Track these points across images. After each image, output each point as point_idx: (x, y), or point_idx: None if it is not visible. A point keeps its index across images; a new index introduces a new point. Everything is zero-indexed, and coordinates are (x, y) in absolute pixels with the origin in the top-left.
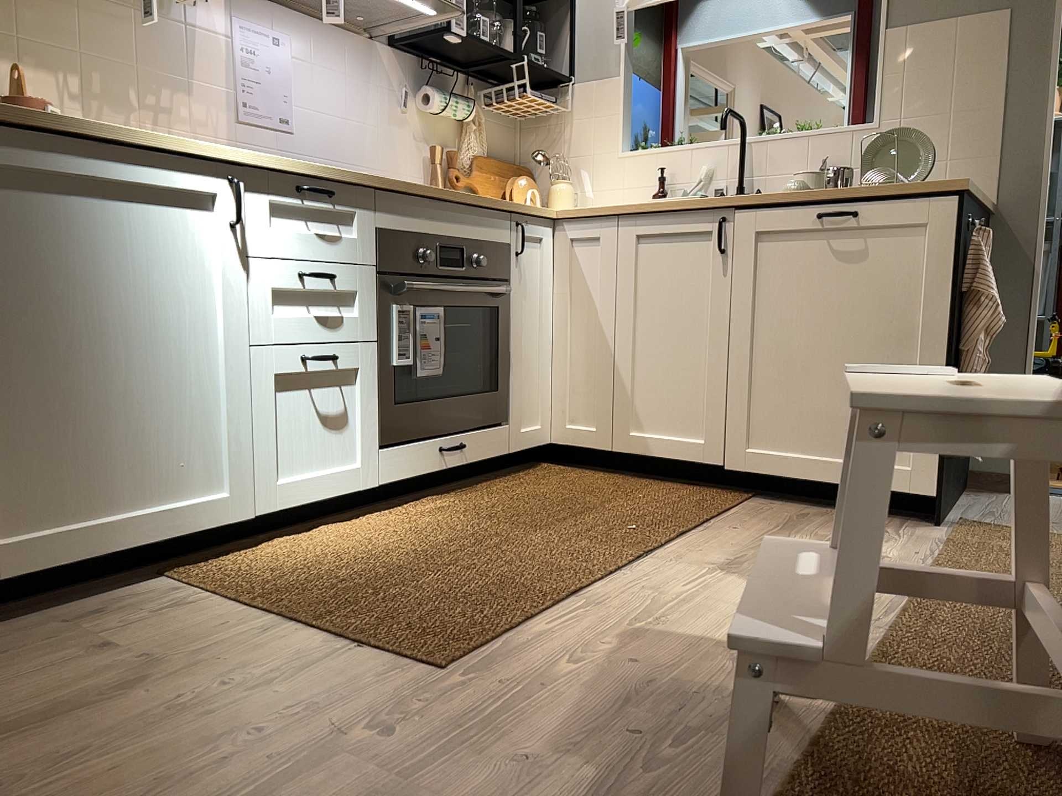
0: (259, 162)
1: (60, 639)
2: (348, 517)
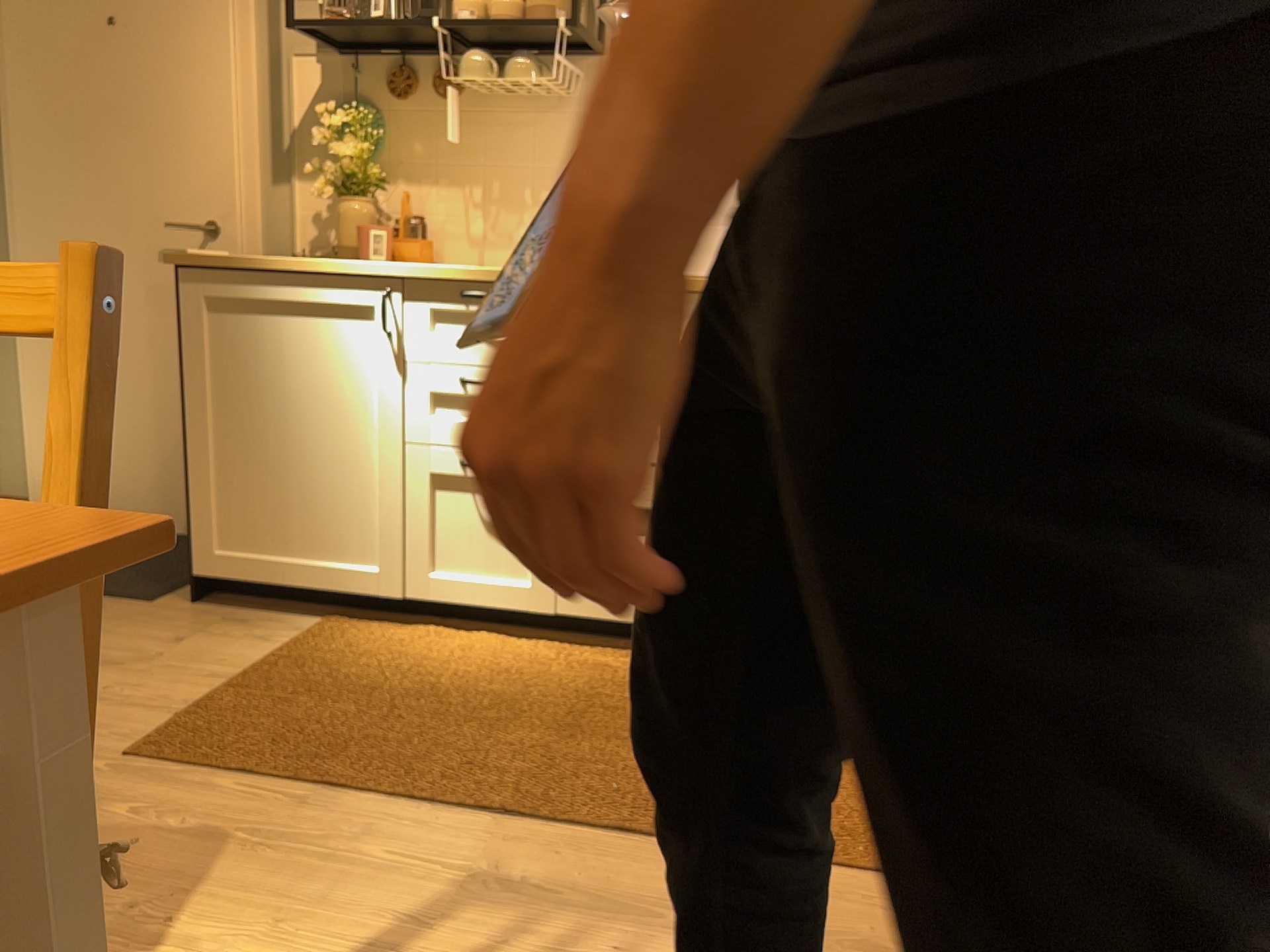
0: (414, 275)
1: (197, 626)
2: (537, 637)
